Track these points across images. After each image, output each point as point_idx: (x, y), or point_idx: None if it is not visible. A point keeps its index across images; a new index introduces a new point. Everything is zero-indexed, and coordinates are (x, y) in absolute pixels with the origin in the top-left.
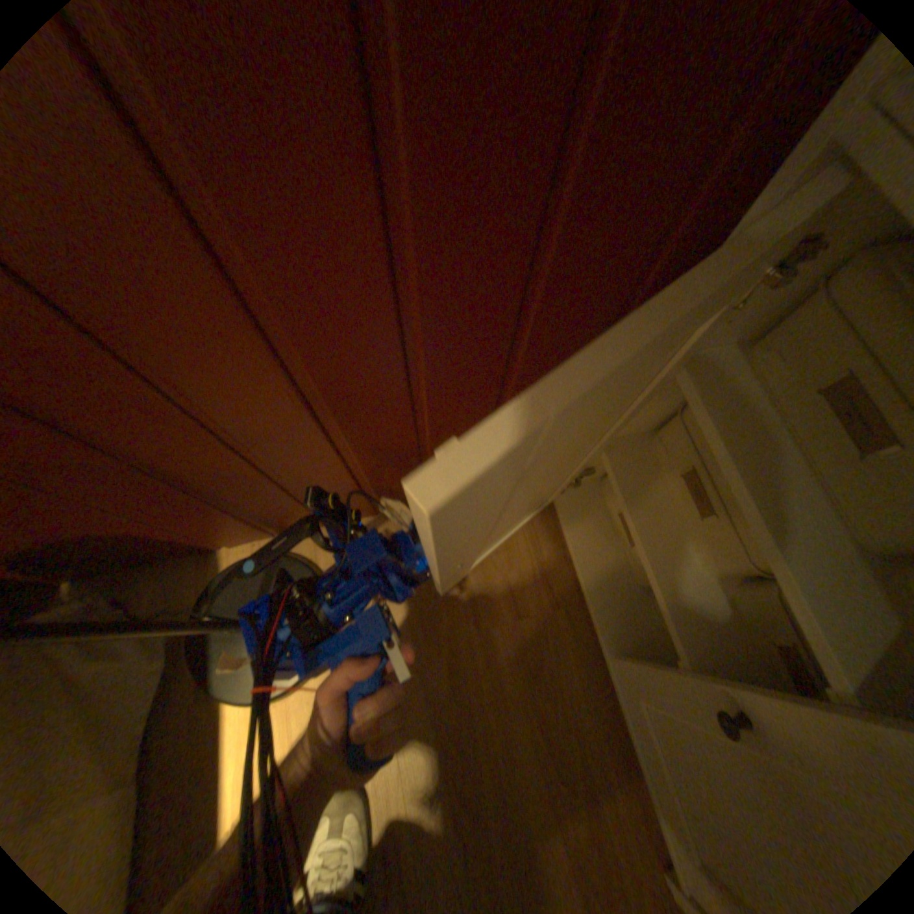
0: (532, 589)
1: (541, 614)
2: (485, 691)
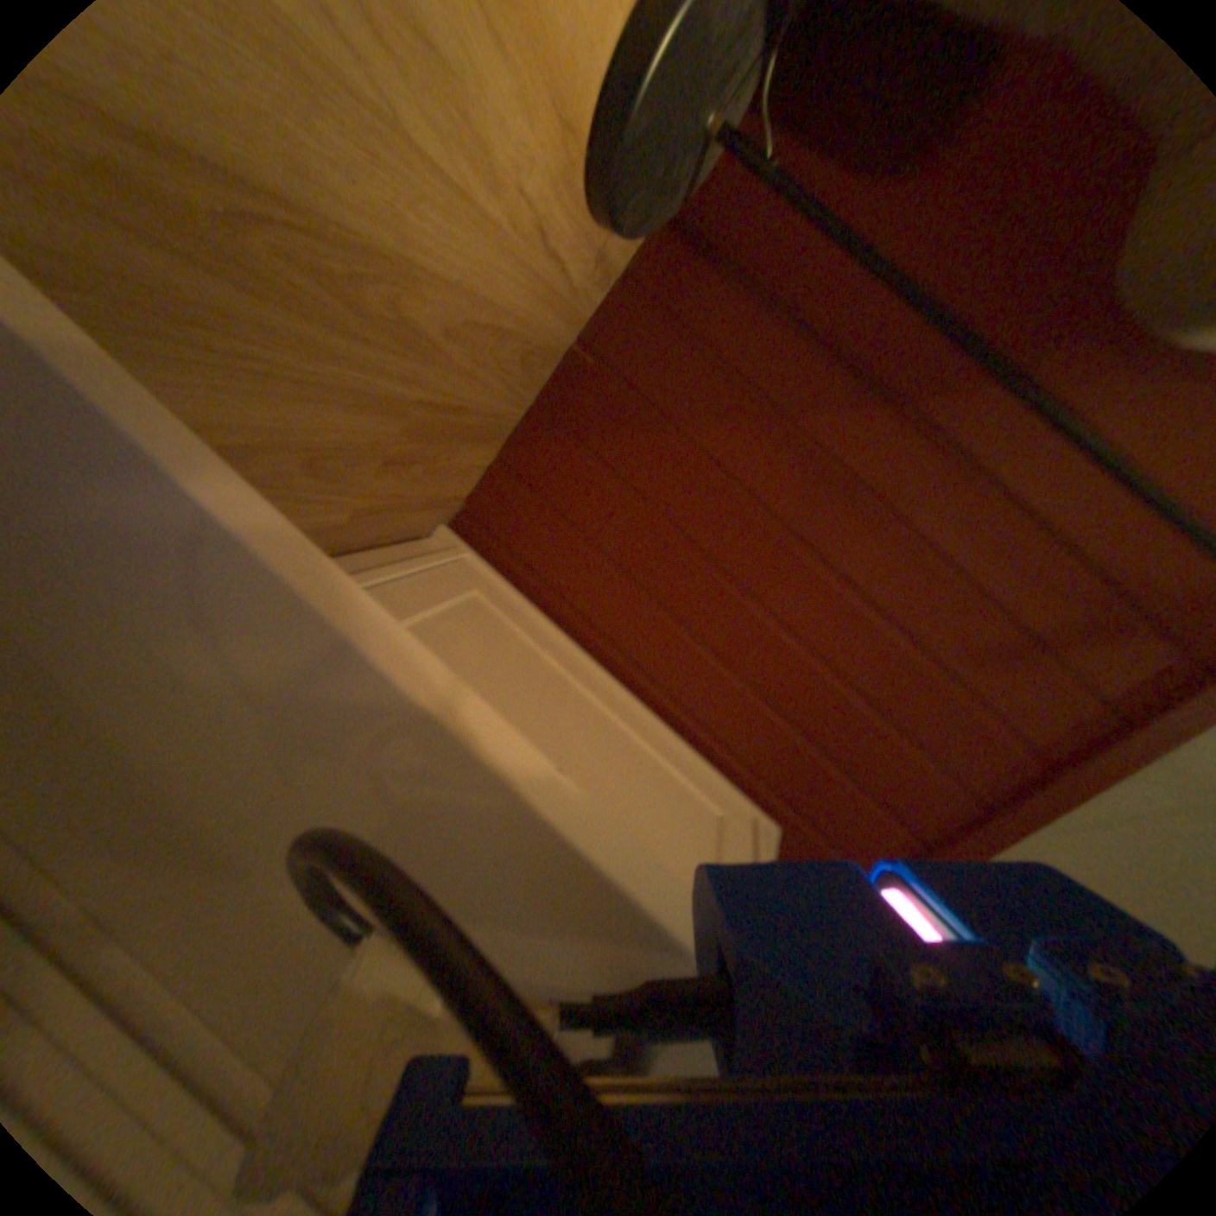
0: (386, 498)
1: (359, 501)
2: (354, 386)
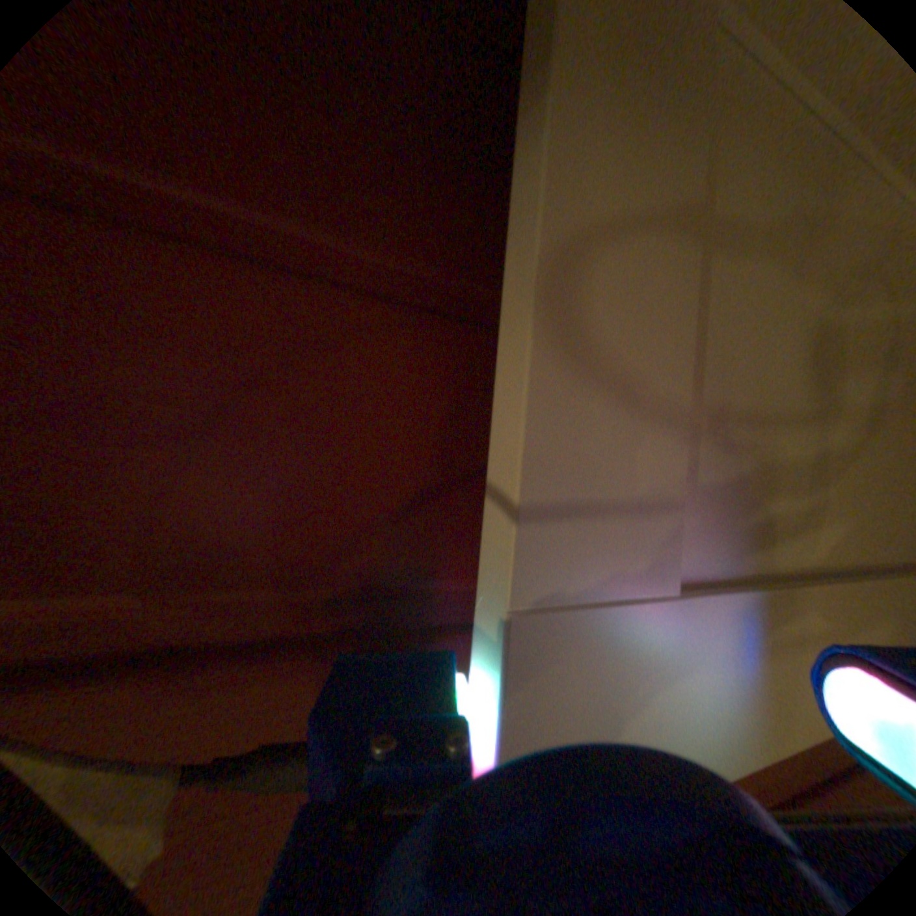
0: None
1: None
2: None
